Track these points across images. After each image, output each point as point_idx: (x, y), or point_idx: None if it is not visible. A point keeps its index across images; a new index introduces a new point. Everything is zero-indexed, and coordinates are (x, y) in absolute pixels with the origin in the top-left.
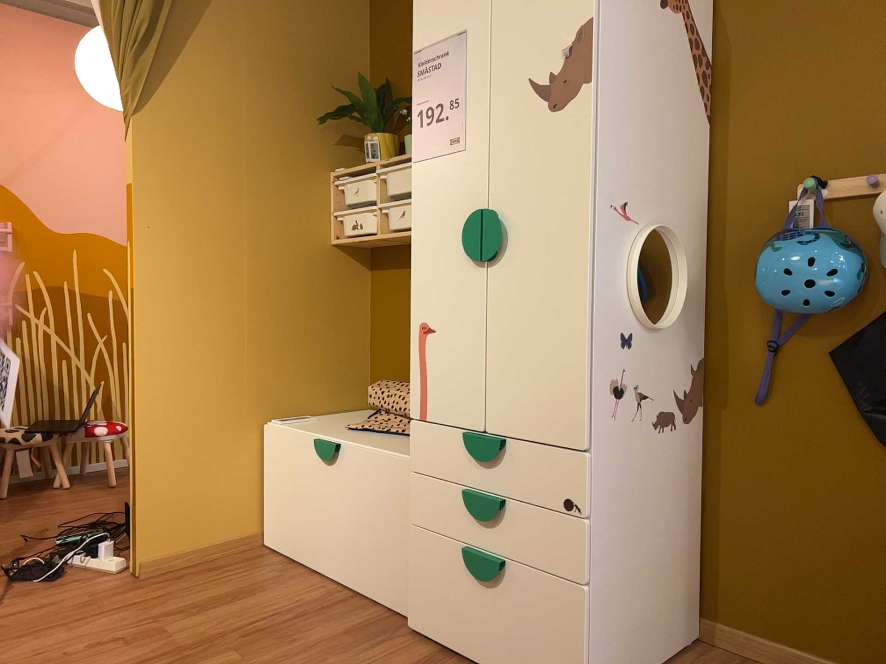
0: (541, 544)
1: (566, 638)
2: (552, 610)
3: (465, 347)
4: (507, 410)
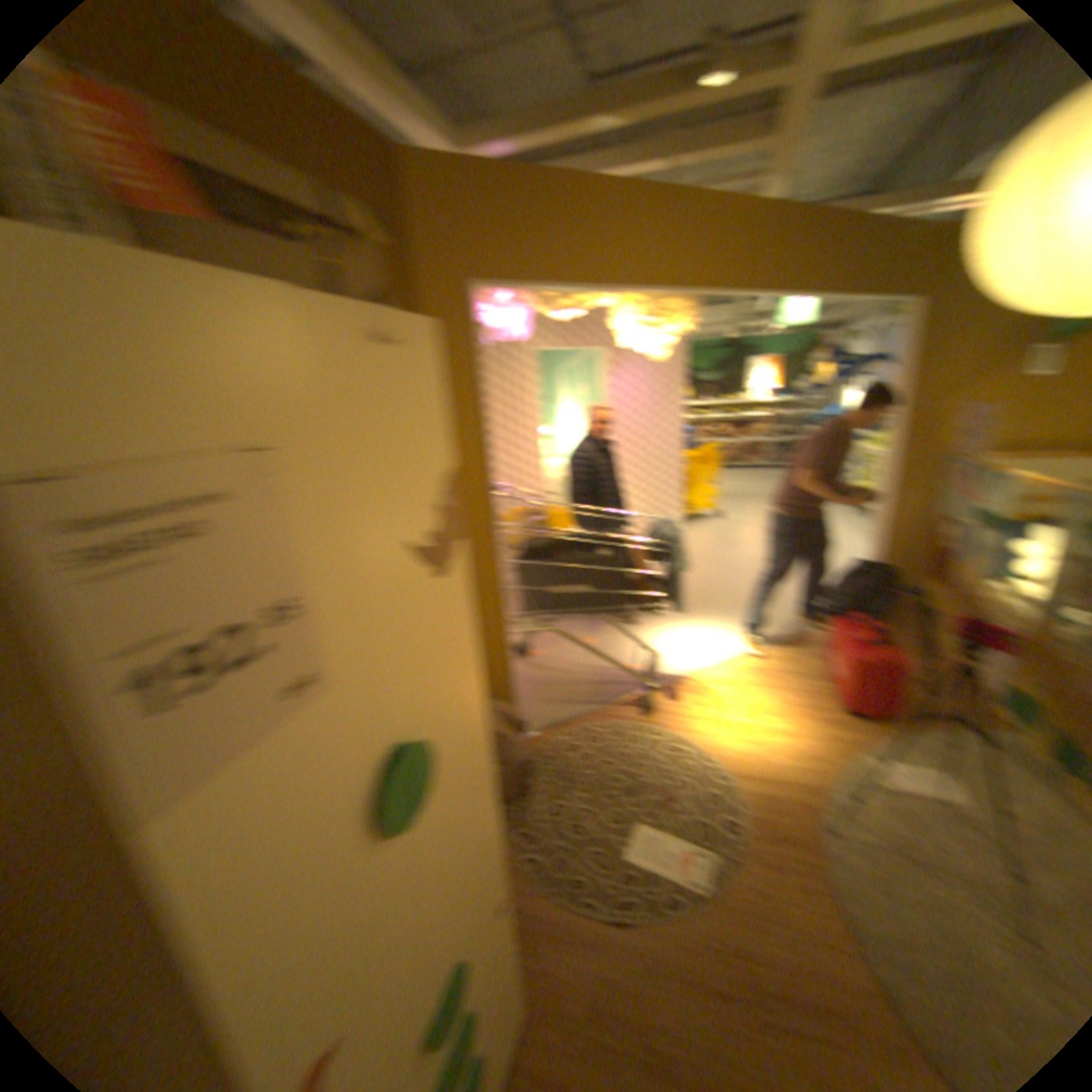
0: (493, 977)
1: (513, 998)
2: (505, 1002)
3: (402, 959)
4: (457, 933)
